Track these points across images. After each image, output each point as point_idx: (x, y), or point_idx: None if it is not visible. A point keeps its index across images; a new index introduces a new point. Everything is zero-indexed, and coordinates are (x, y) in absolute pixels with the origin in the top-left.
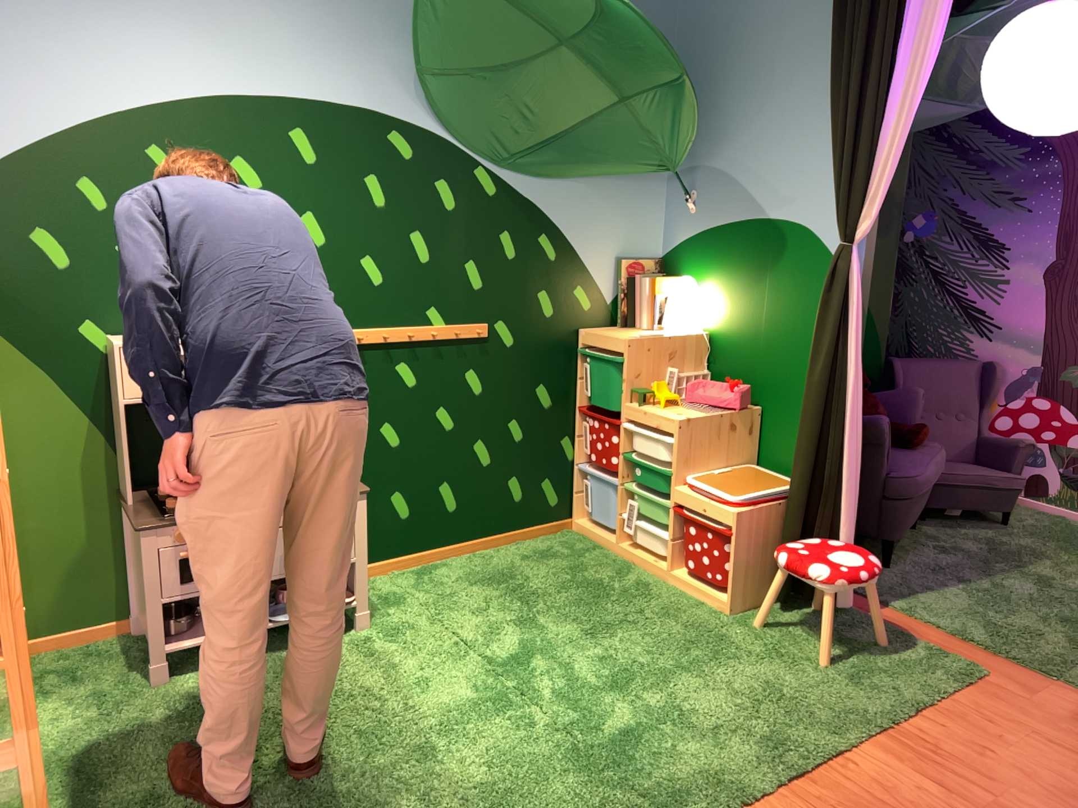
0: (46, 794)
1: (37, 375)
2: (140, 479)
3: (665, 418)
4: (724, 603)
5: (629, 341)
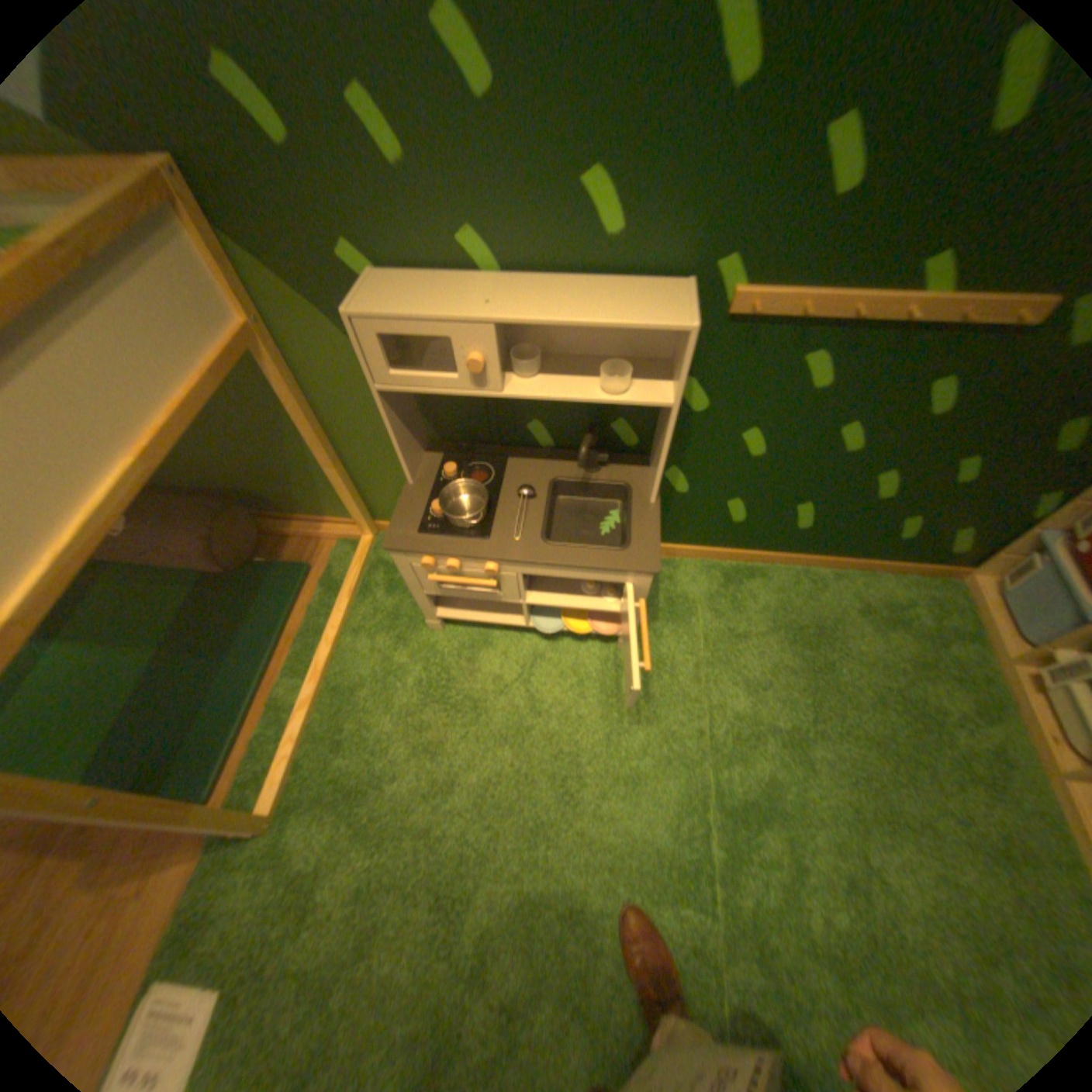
0: (305, 733)
1: (307, 312)
2: (444, 436)
3: None
4: None
5: None
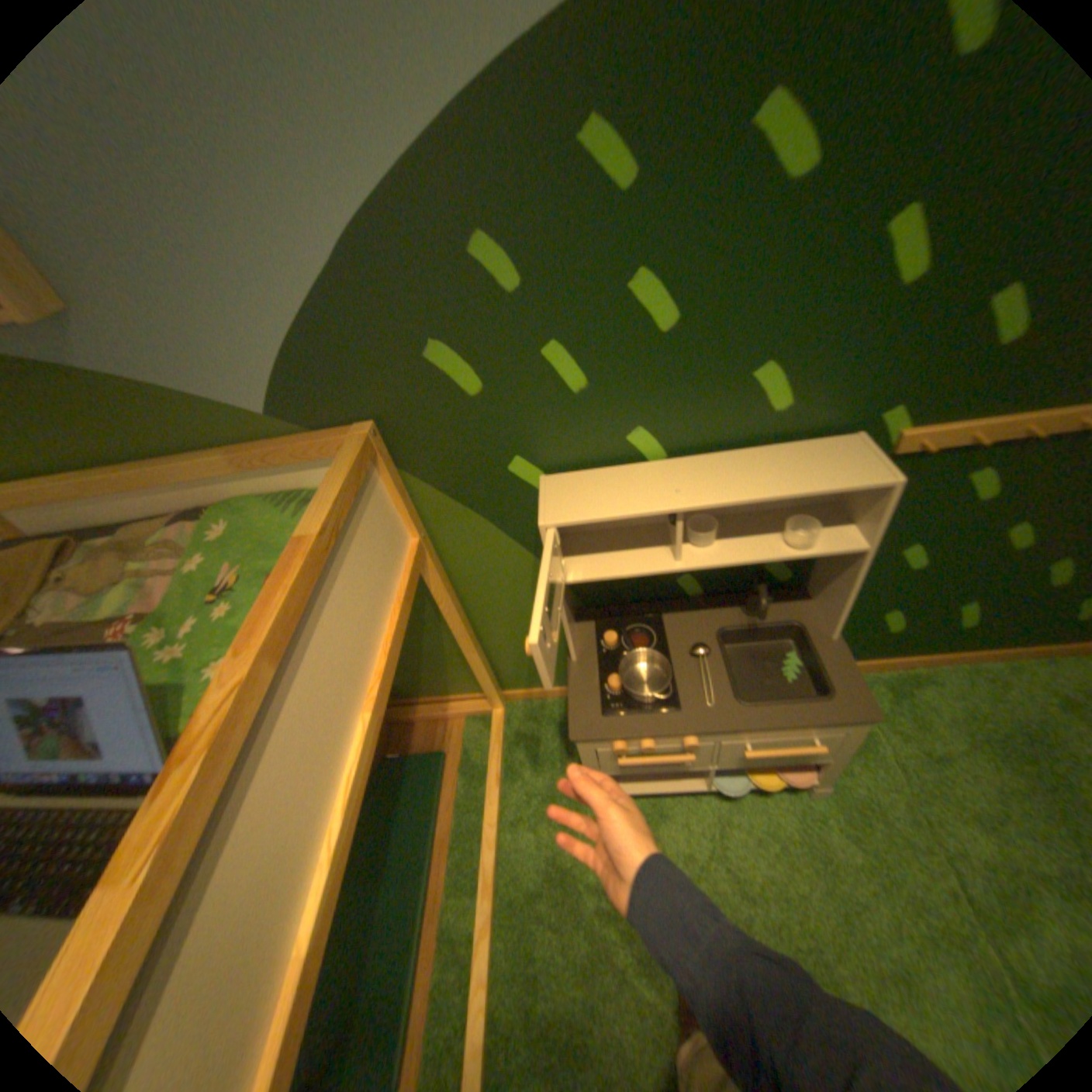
0: (492, 969)
1: (471, 519)
2: (590, 602)
3: None
4: None
5: None
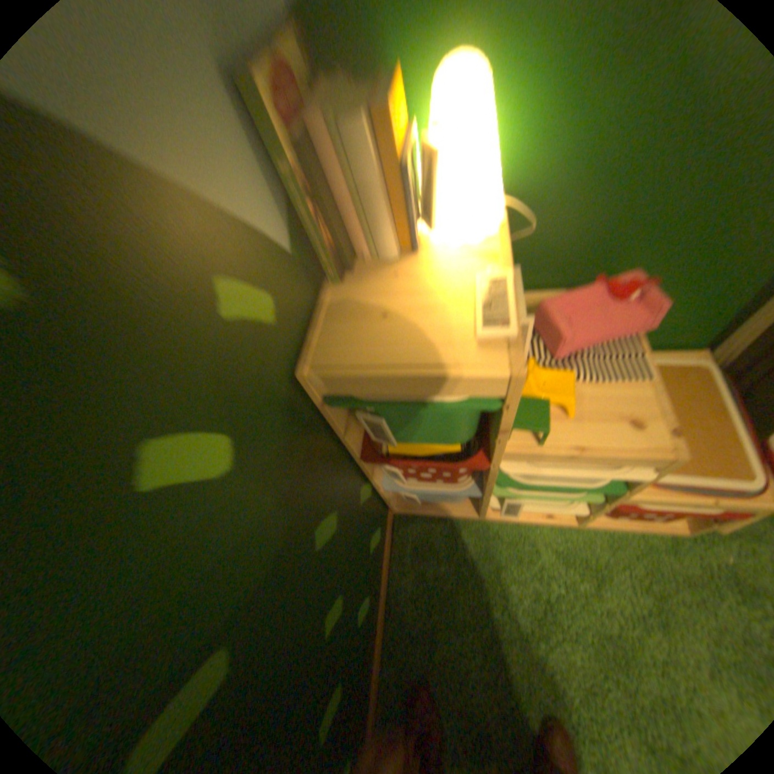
0: None
1: None
2: None
3: (638, 455)
4: (683, 533)
5: (523, 376)
